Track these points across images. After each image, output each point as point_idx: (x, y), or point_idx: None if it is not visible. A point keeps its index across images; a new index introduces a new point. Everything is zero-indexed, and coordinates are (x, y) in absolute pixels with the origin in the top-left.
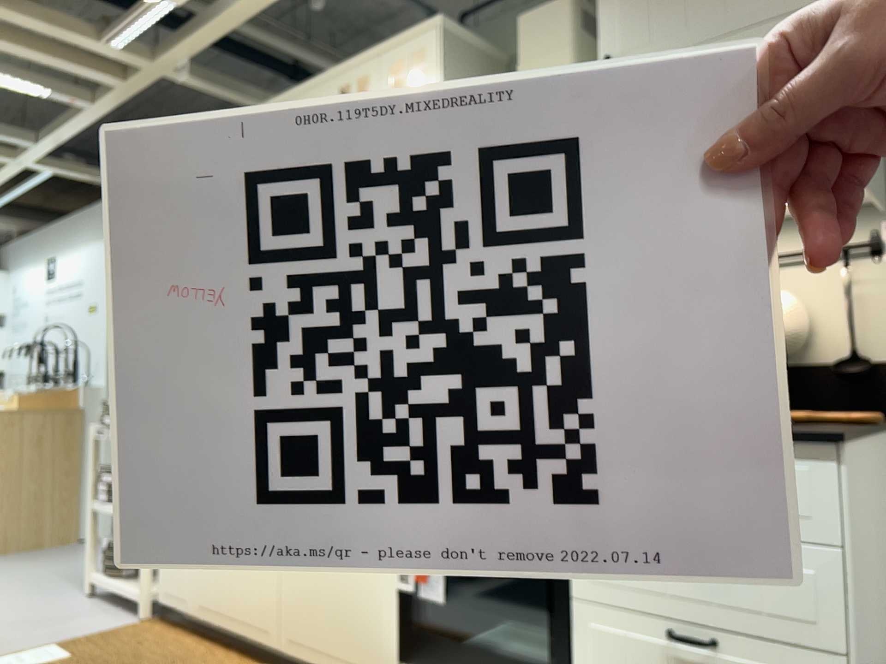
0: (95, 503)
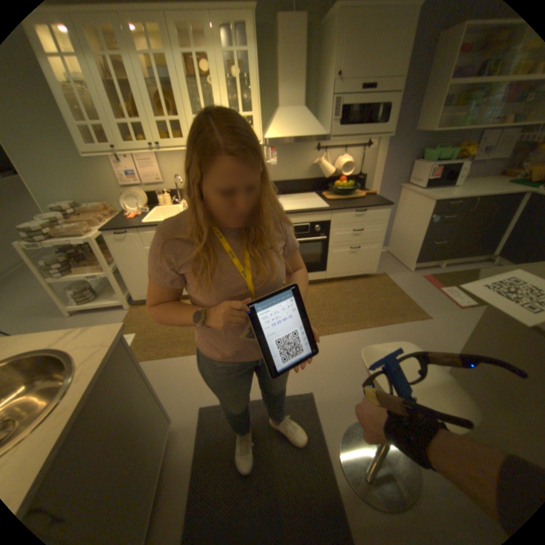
0: (48, 280)
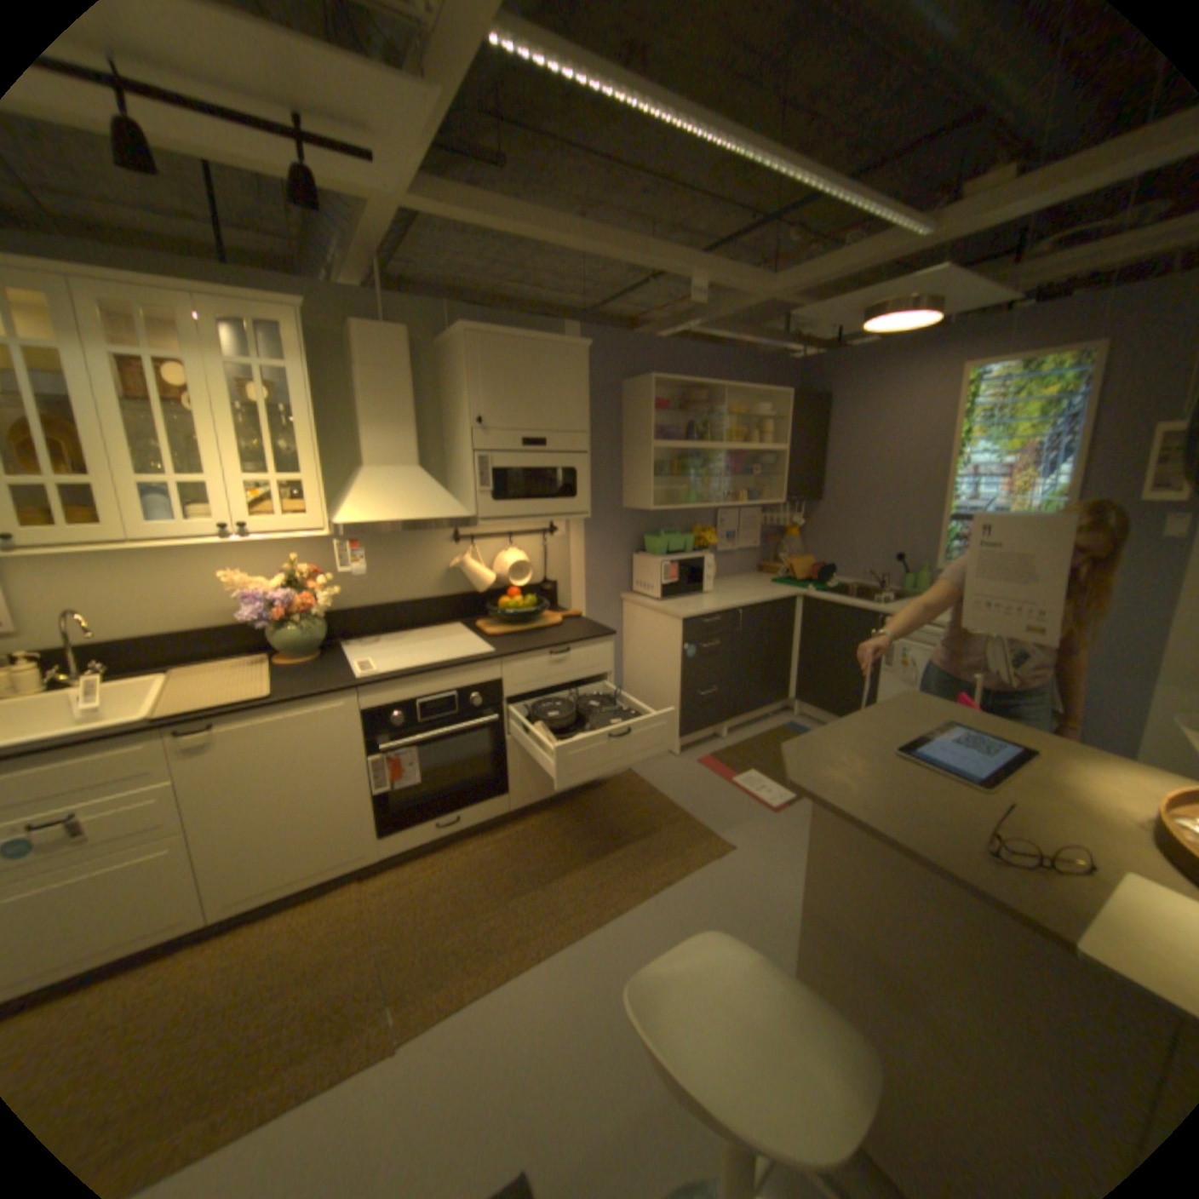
0: None
